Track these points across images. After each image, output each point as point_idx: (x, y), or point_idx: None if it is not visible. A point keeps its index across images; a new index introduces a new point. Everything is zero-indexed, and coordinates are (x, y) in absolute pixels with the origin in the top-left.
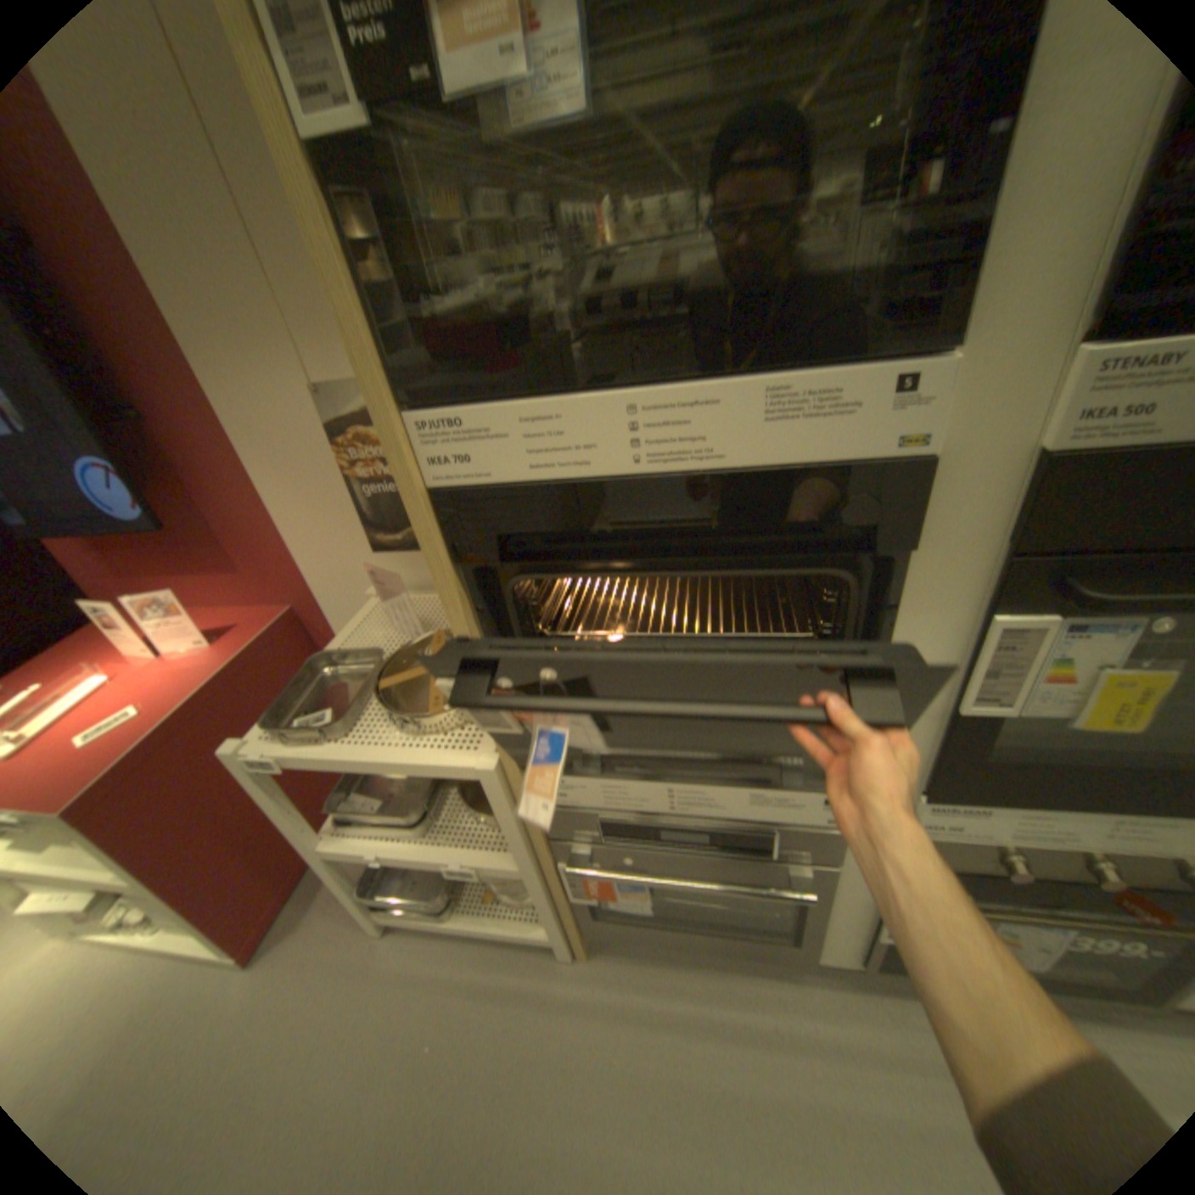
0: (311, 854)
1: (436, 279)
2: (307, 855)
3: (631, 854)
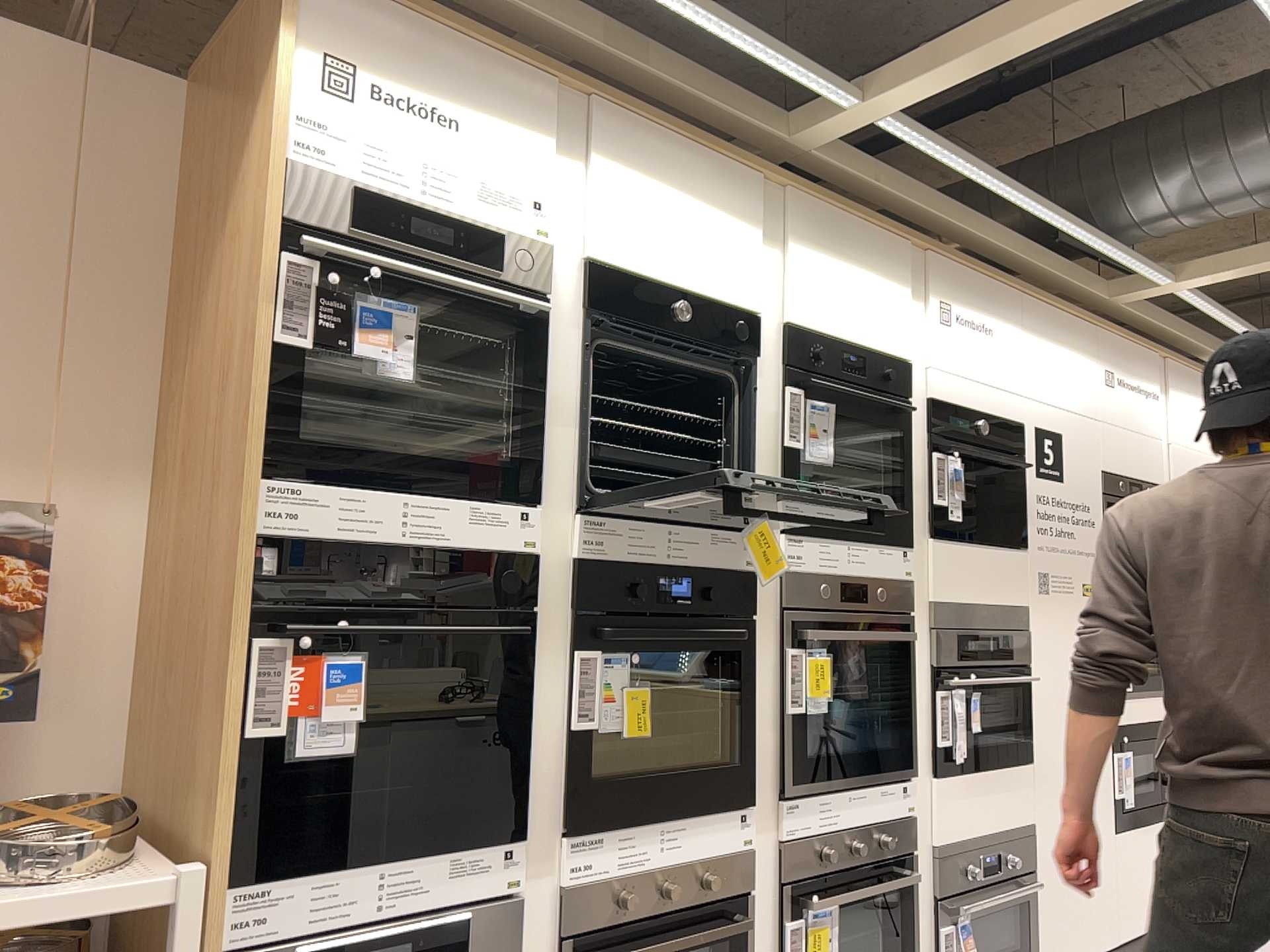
0: None
1: (298, 425)
2: None
3: None
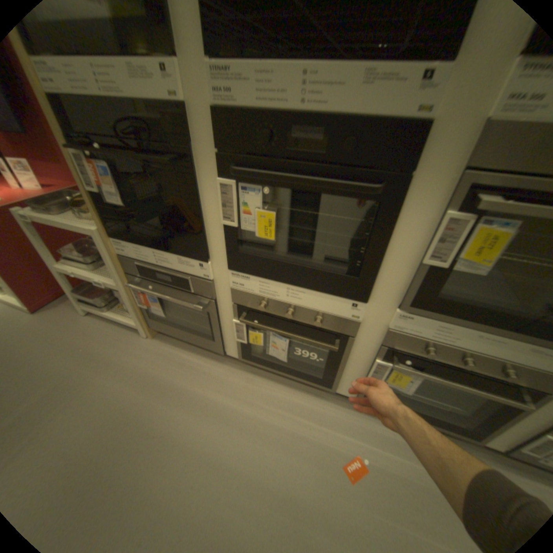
0: (53, 268)
1: None
2: (52, 268)
3: (152, 285)
